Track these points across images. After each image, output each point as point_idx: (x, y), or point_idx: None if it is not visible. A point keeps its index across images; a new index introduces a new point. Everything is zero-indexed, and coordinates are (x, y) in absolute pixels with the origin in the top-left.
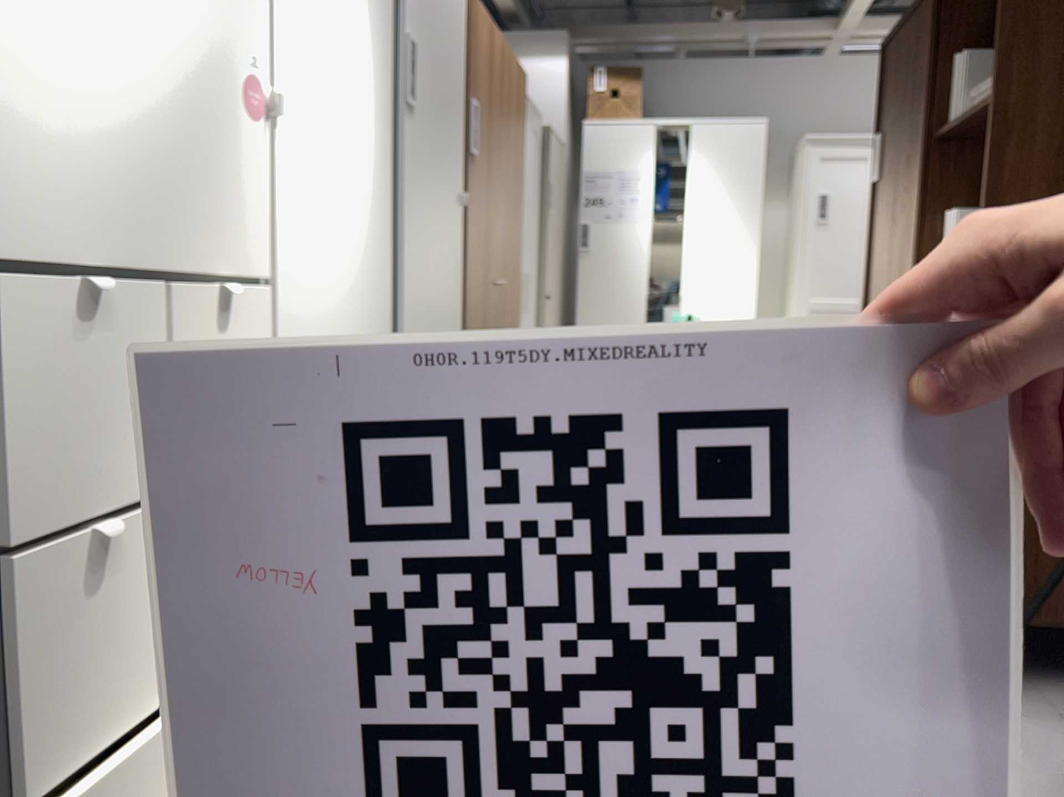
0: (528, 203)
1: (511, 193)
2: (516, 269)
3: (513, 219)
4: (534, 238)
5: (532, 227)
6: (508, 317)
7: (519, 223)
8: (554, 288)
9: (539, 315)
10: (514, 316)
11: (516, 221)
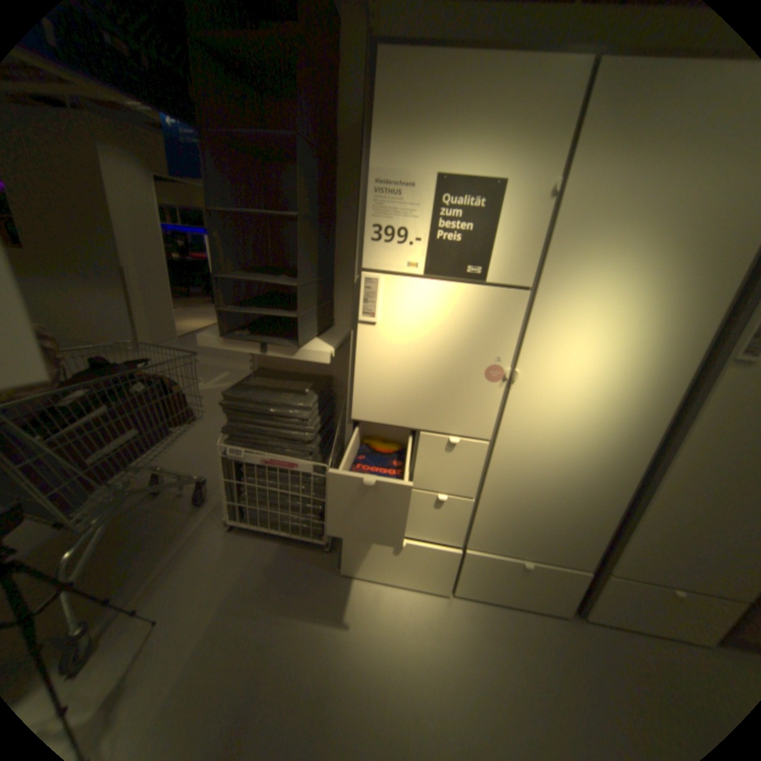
0: None
1: None
2: None
3: None
4: None
5: None
6: None
7: None
8: None
9: None
10: None
11: None
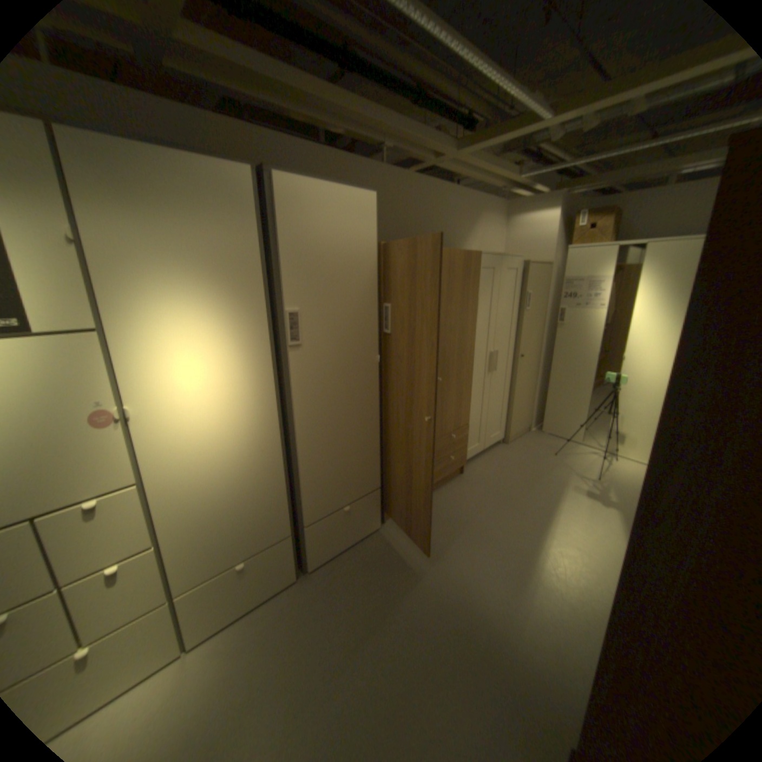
0: (501, 313)
1: (457, 327)
2: (466, 363)
3: (461, 339)
4: (511, 327)
5: (509, 322)
6: (453, 391)
7: (470, 338)
8: (533, 348)
9: (514, 366)
10: (465, 387)
11: (465, 339)
